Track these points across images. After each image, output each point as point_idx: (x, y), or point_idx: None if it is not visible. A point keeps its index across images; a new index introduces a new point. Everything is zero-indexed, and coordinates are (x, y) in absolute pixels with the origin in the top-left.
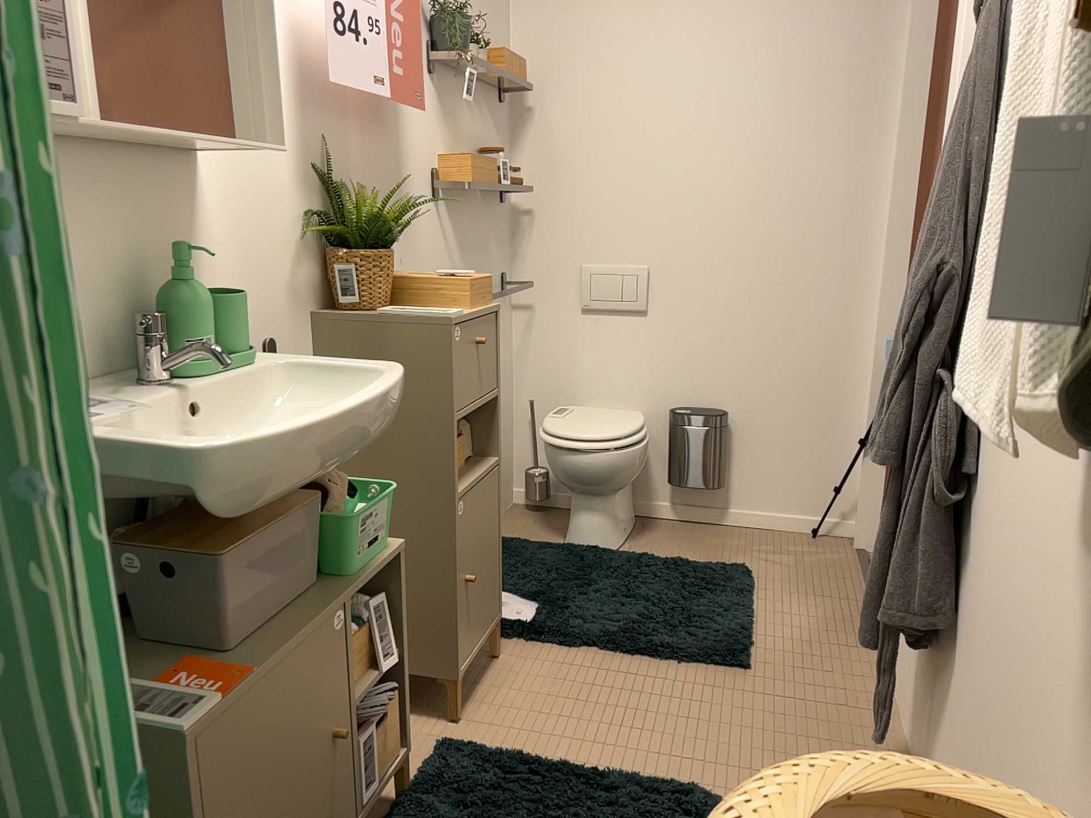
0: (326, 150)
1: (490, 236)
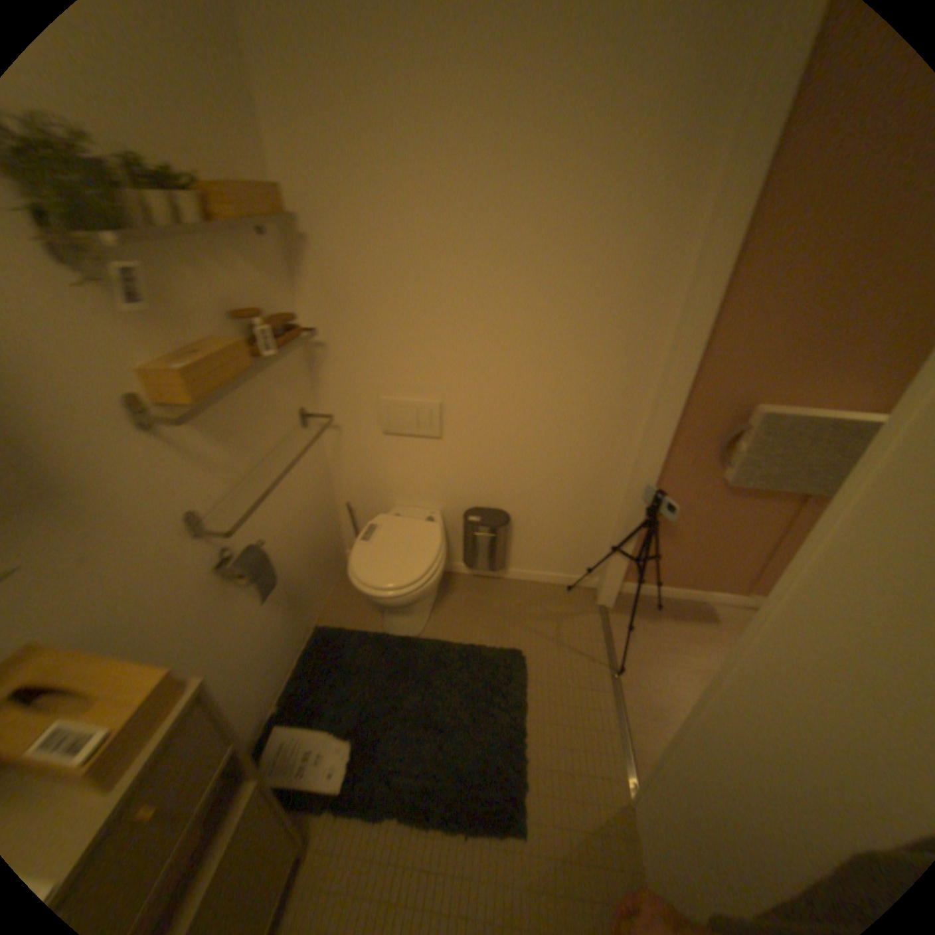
0: None
1: (268, 386)
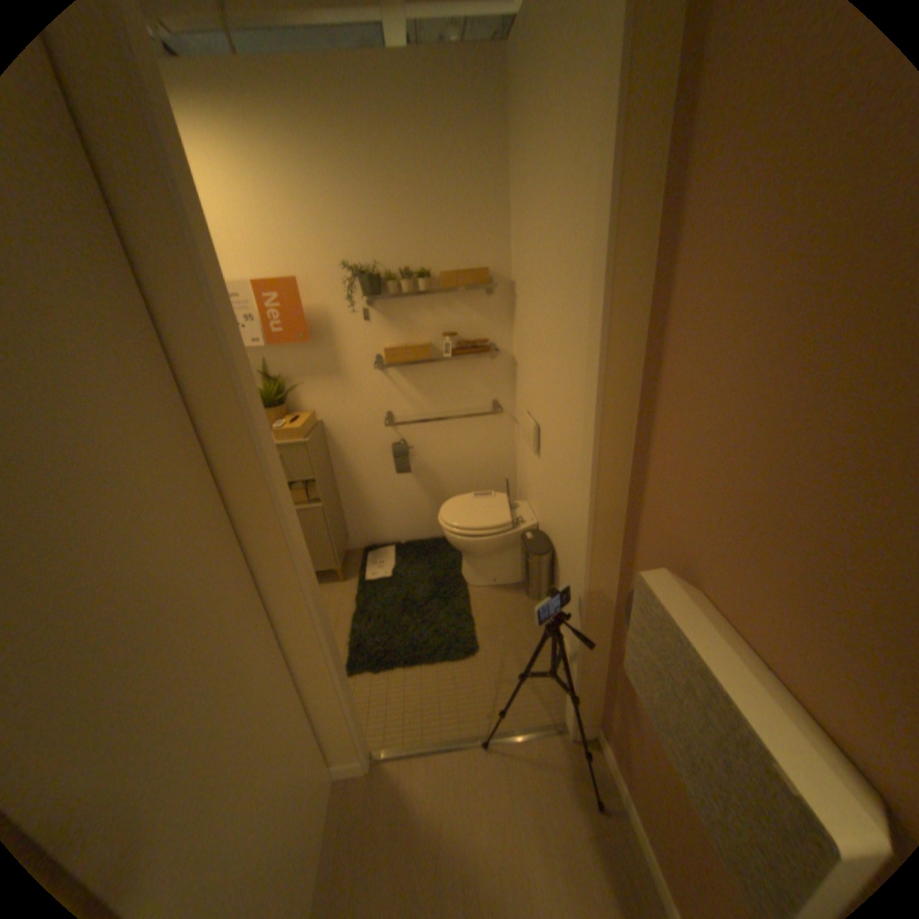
0: (258, 362)
1: (464, 378)
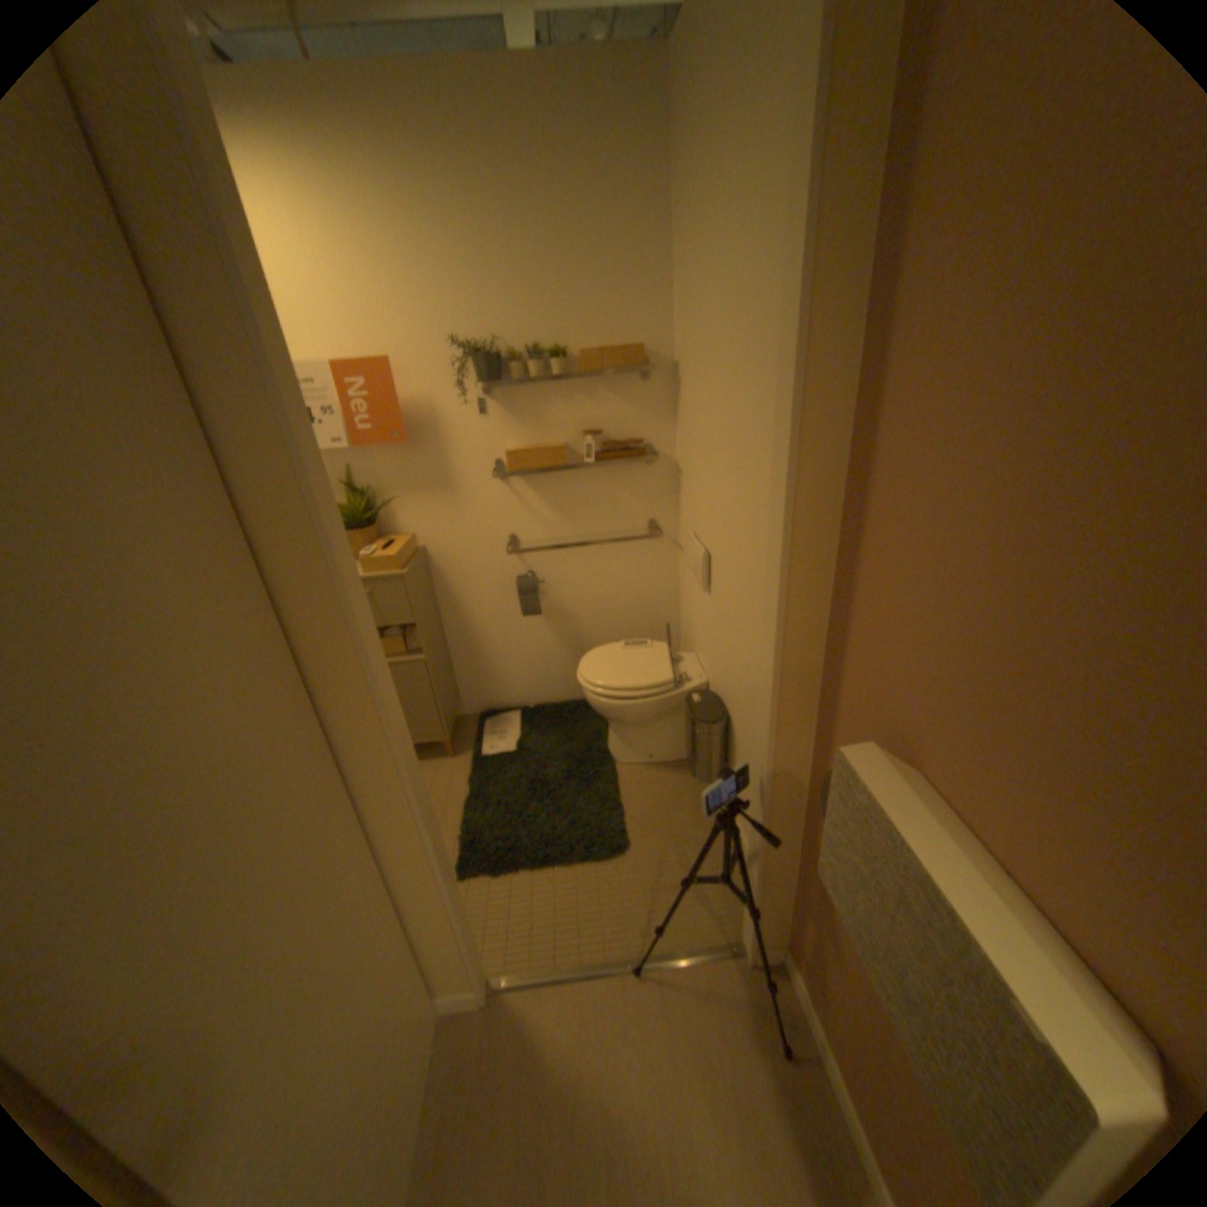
0: (341, 469)
1: (612, 490)
